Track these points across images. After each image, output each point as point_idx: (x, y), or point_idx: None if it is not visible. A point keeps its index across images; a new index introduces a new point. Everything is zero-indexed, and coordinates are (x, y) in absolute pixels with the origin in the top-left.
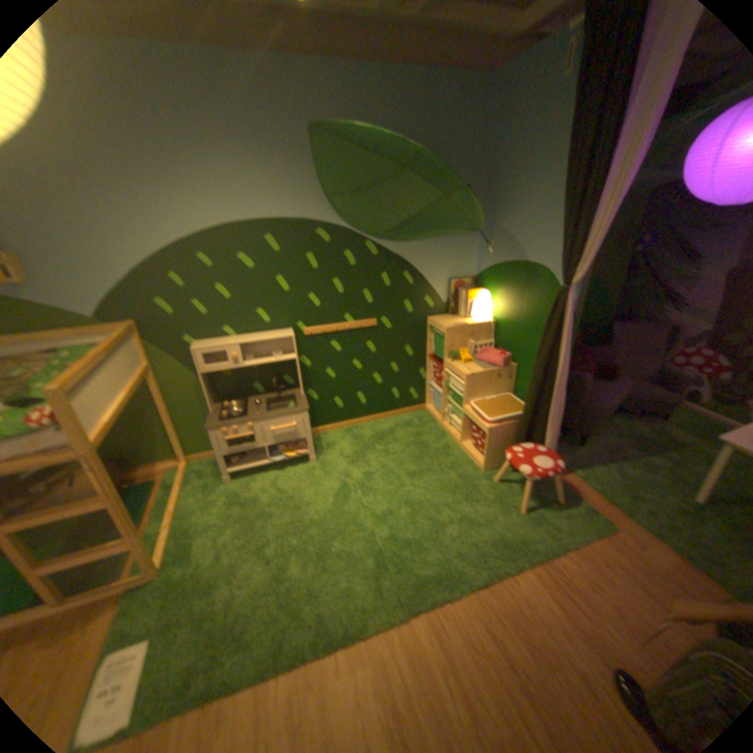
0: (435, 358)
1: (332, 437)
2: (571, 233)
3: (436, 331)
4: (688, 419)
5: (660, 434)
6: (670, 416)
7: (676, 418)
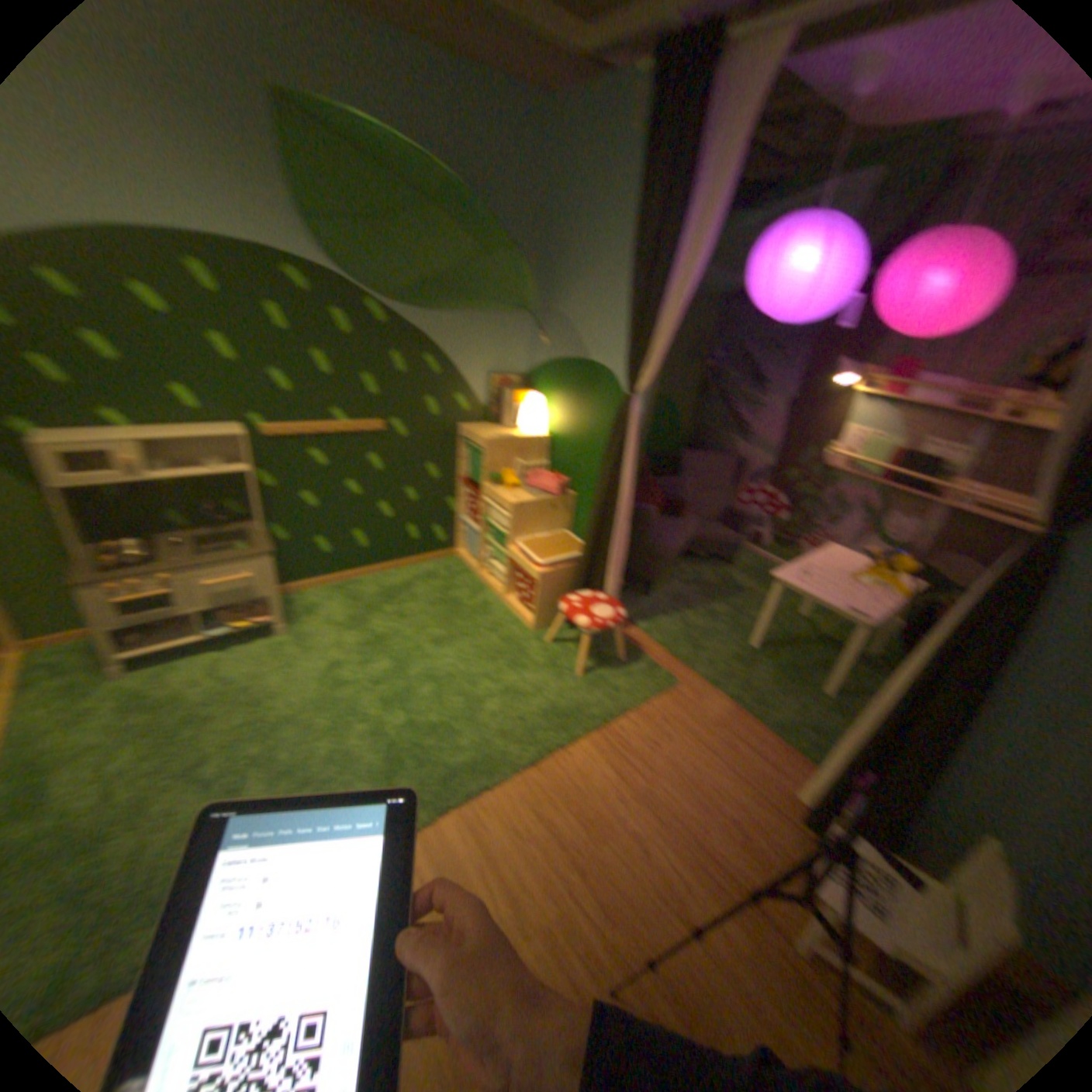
0: (472, 484)
1: (316, 599)
2: (639, 331)
3: (474, 446)
4: (752, 563)
5: (725, 580)
6: (735, 560)
7: (741, 562)
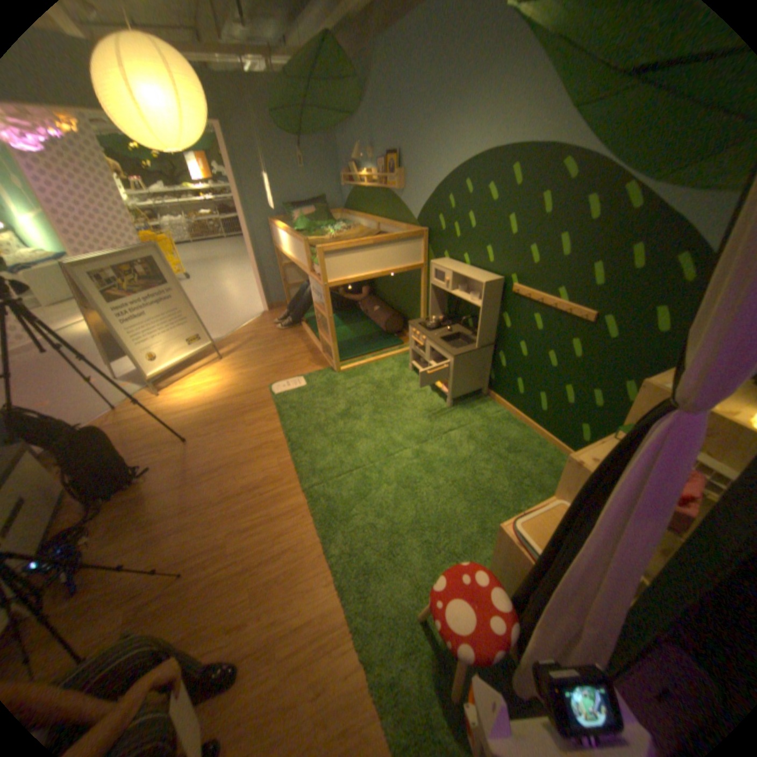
0: None
1: (492, 411)
2: None
3: None
4: None
5: None
6: None
7: None
